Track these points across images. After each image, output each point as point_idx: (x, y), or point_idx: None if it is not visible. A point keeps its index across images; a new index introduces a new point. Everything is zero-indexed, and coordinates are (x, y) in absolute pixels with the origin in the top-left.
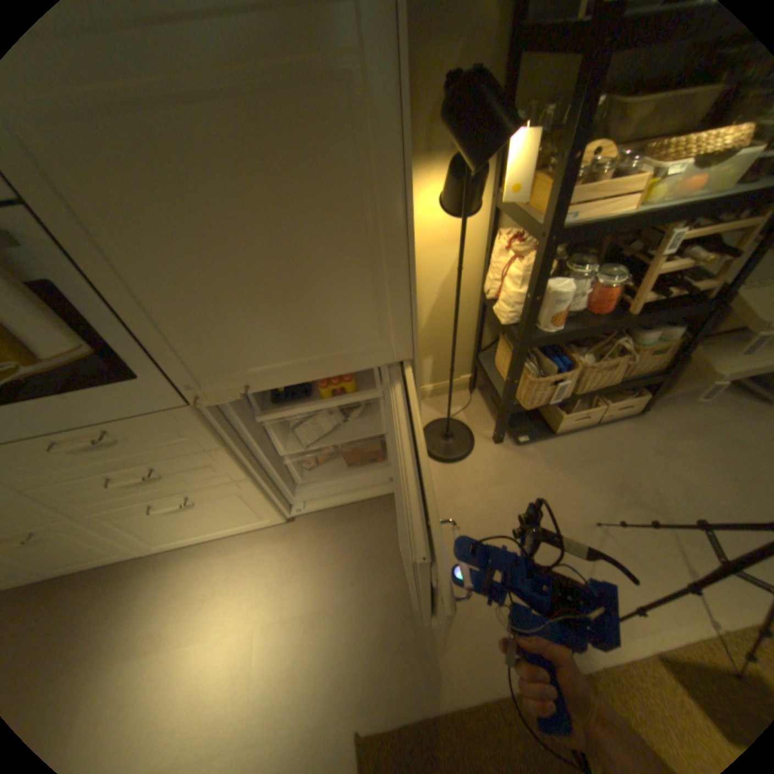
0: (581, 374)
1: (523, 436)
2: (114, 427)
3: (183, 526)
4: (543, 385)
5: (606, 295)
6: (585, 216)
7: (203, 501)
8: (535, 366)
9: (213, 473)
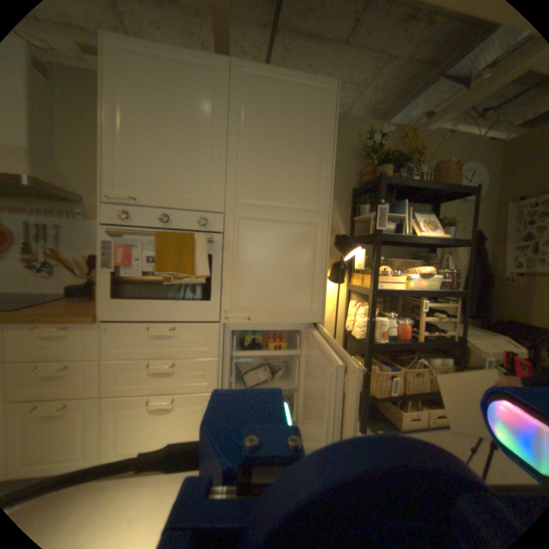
0: (406, 377)
1: (381, 432)
2: (181, 326)
3: (150, 436)
4: (386, 380)
5: (405, 329)
6: (386, 288)
7: (180, 407)
8: (379, 368)
9: (201, 380)
